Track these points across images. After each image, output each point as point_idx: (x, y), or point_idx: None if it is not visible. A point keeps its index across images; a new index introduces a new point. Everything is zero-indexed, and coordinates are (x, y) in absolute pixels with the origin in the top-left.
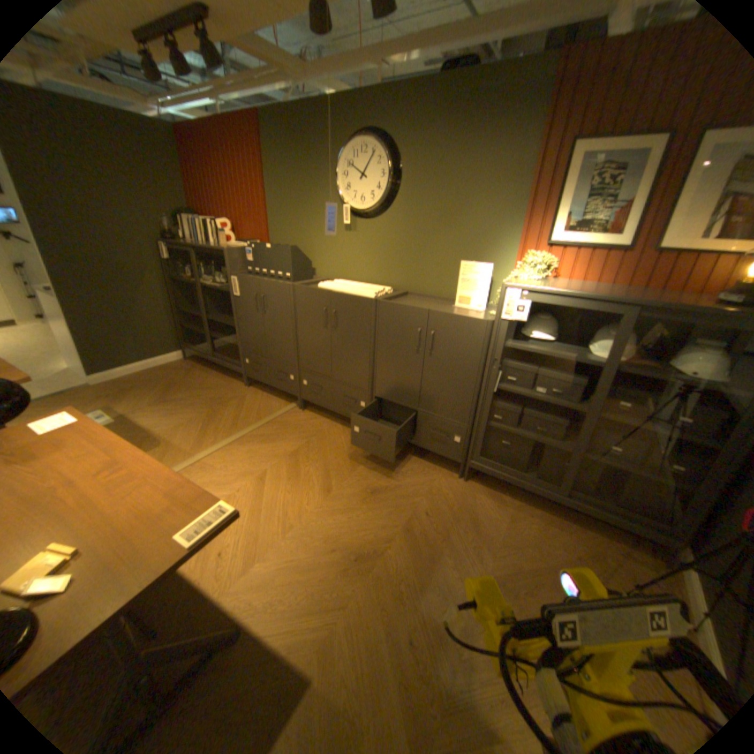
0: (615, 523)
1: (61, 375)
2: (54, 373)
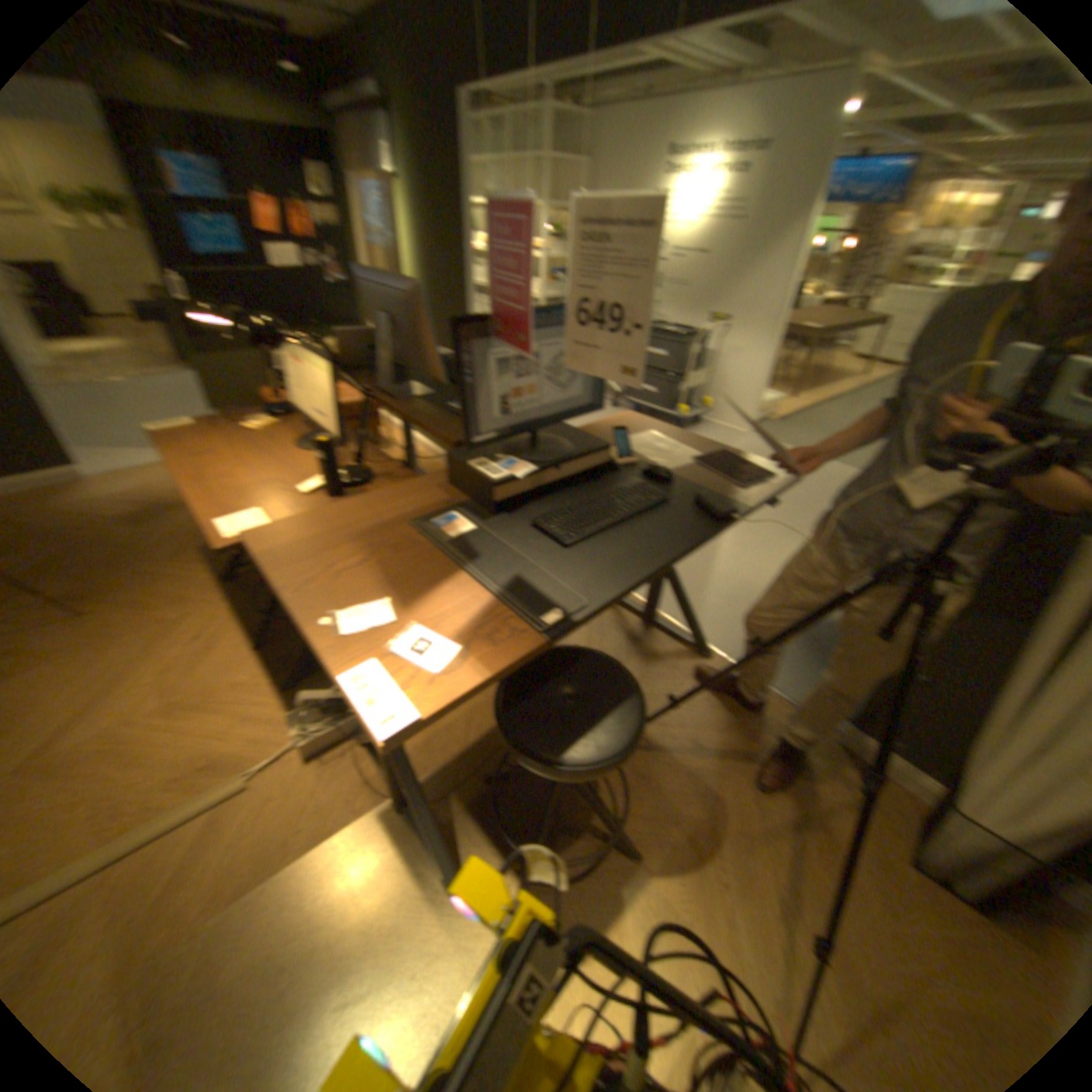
0: None
1: None
2: None
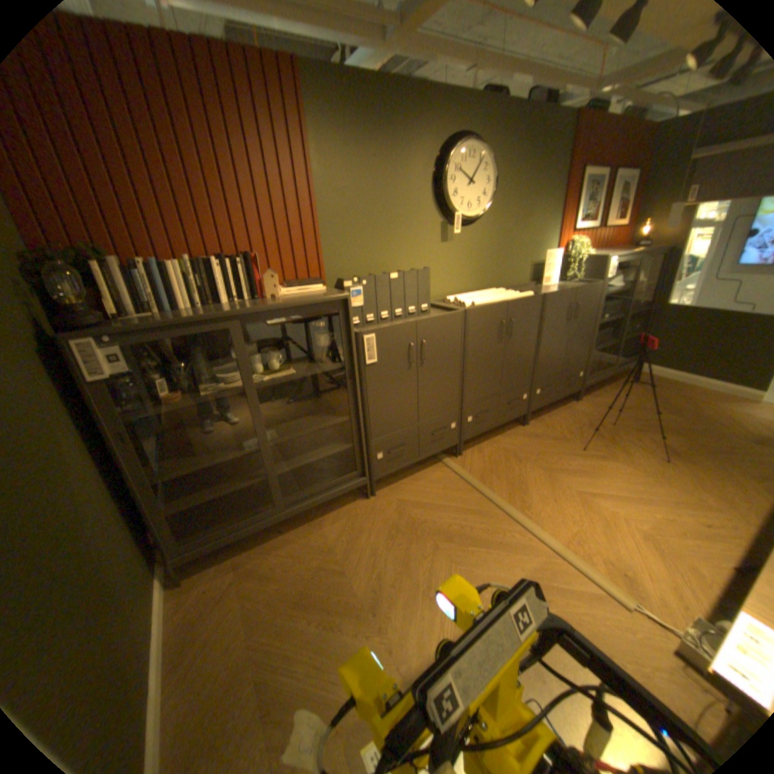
0: (631, 367)
1: None
2: None
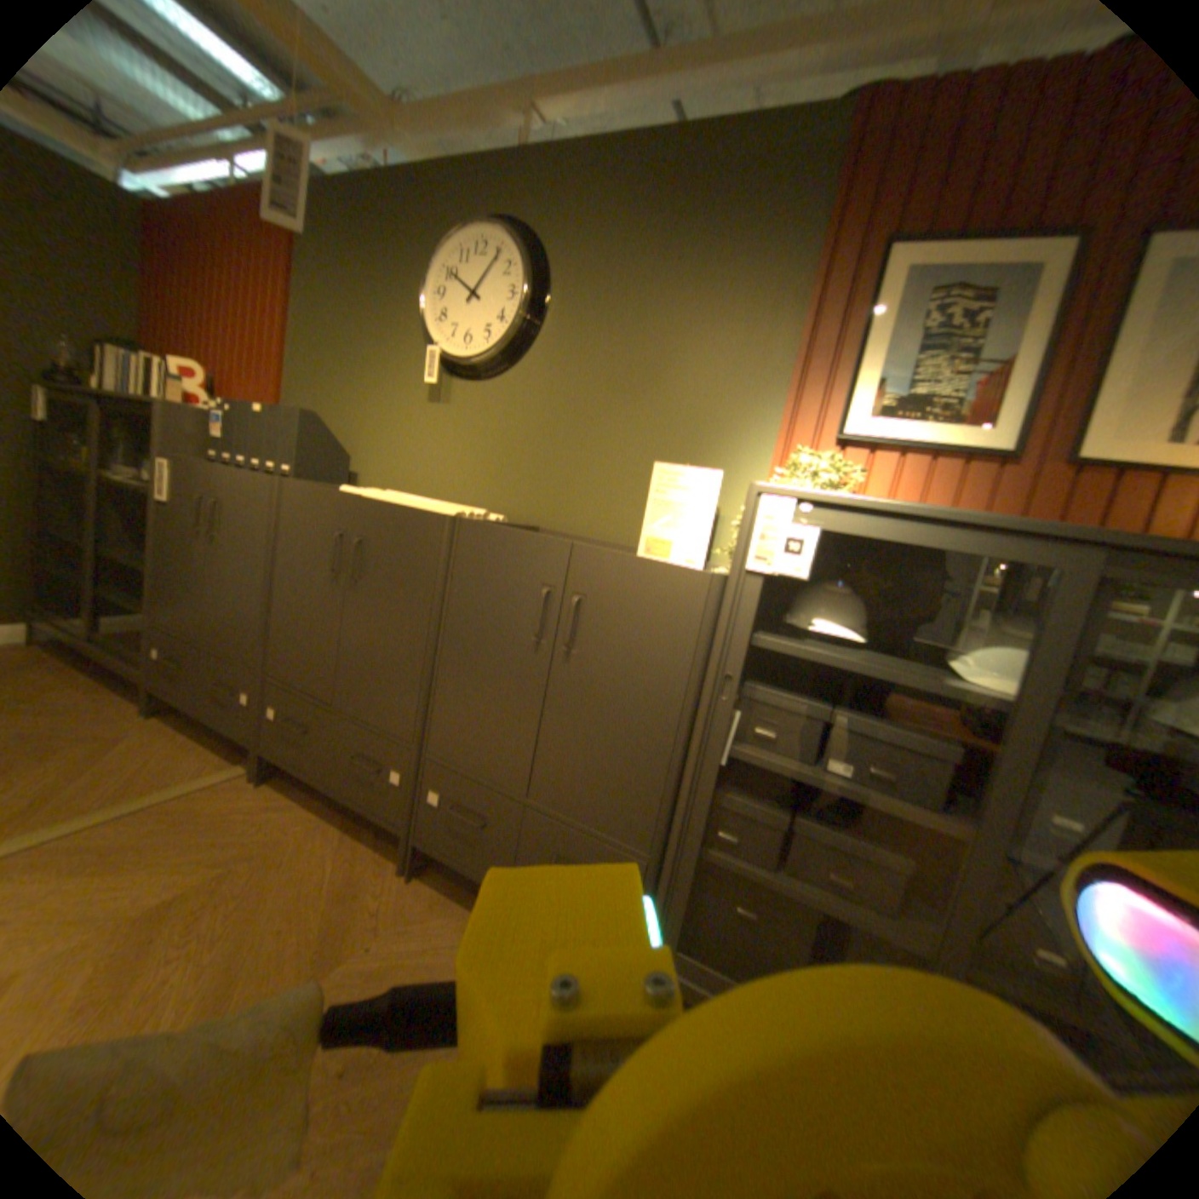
0: None
1: None
2: None
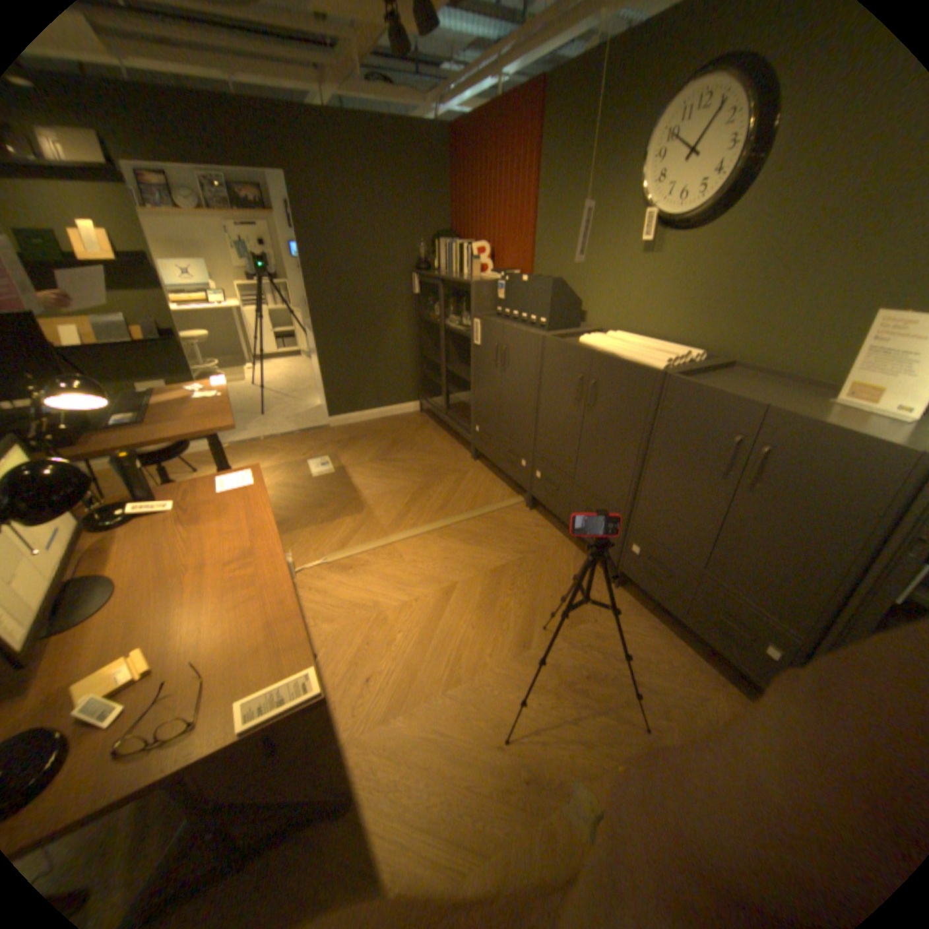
0: None
1: (315, 412)
2: (311, 409)
